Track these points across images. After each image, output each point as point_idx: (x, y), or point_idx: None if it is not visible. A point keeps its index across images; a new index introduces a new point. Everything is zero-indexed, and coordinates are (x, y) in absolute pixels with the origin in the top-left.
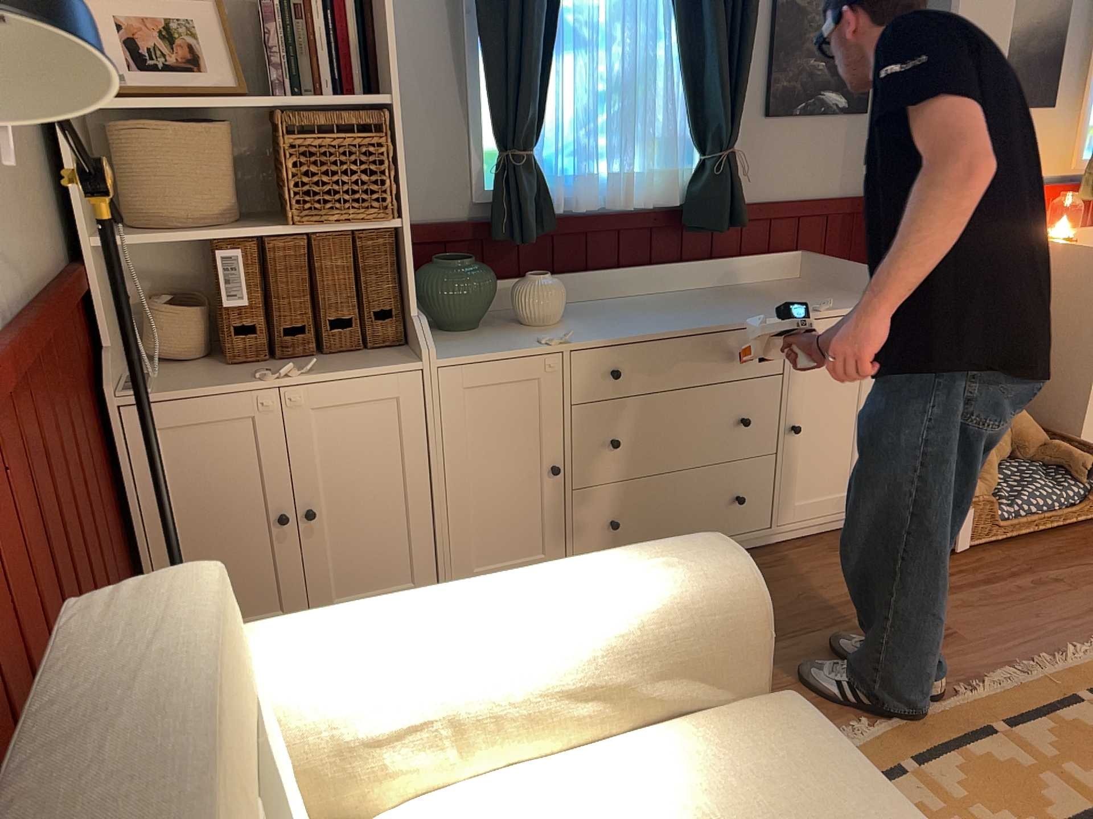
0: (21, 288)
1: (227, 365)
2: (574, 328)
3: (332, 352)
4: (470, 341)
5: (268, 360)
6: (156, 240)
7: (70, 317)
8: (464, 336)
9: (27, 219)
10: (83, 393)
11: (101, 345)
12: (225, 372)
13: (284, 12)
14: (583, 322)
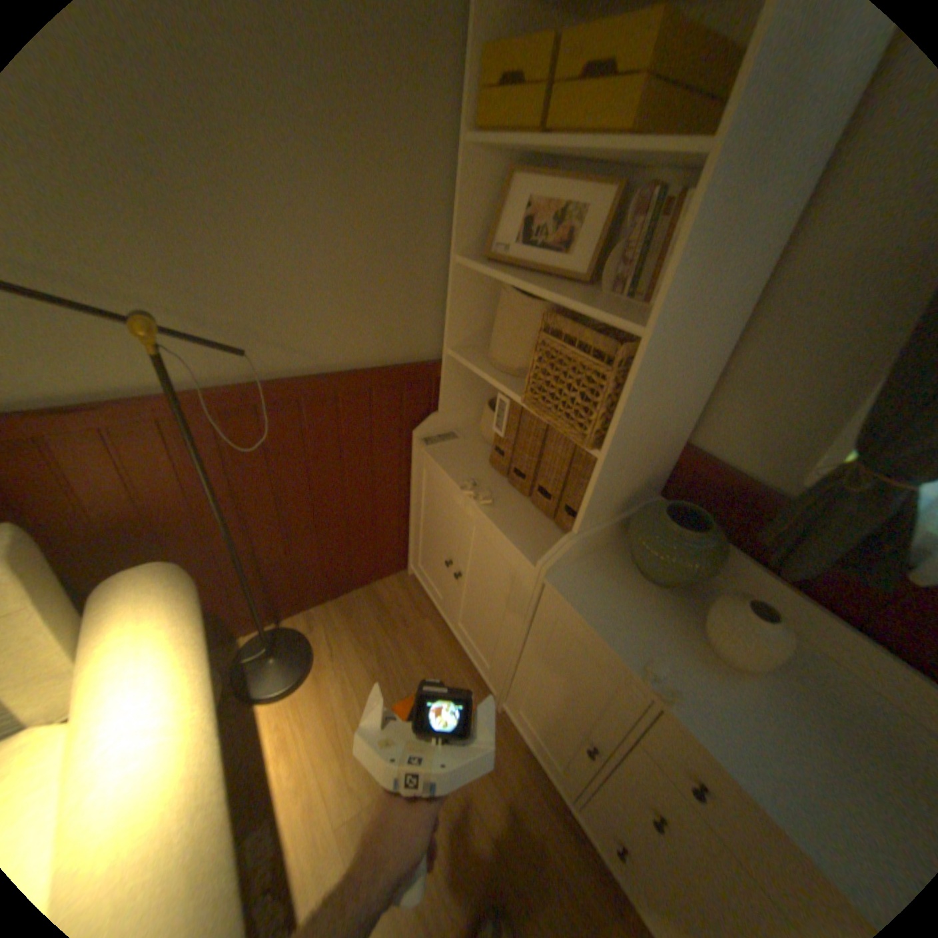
0: (321, 364)
1: (491, 462)
2: (750, 698)
3: (539, 504)
4: (627, 592)
5: (508, 476)
6: (473, 366)
7: (400, 387)
8: (638, 583)
9: (370, 326)
10: (391, 428)
11: (441, 408)
12: (479, 465)
13: (664, 198)
14: (786, 705)
